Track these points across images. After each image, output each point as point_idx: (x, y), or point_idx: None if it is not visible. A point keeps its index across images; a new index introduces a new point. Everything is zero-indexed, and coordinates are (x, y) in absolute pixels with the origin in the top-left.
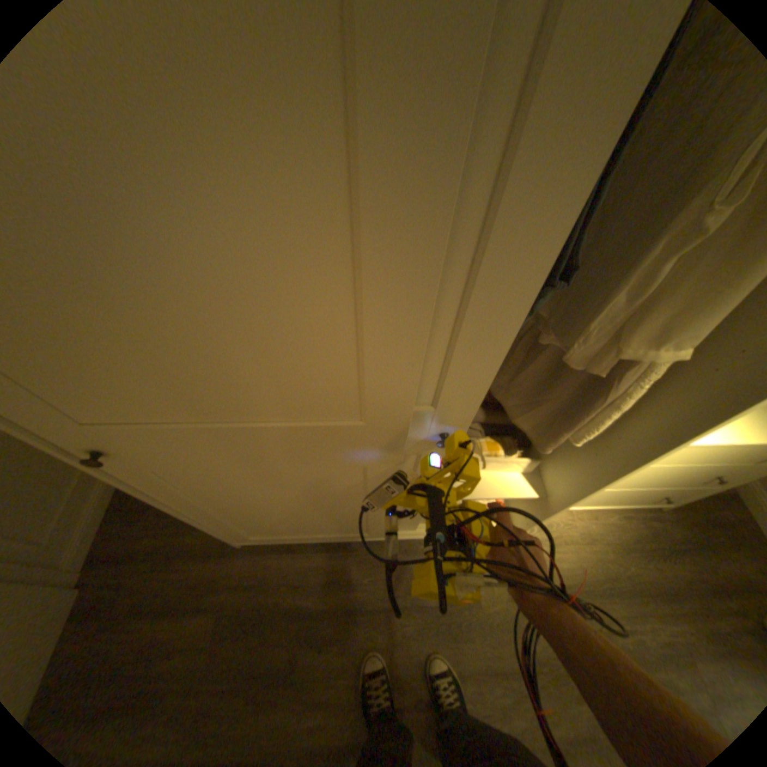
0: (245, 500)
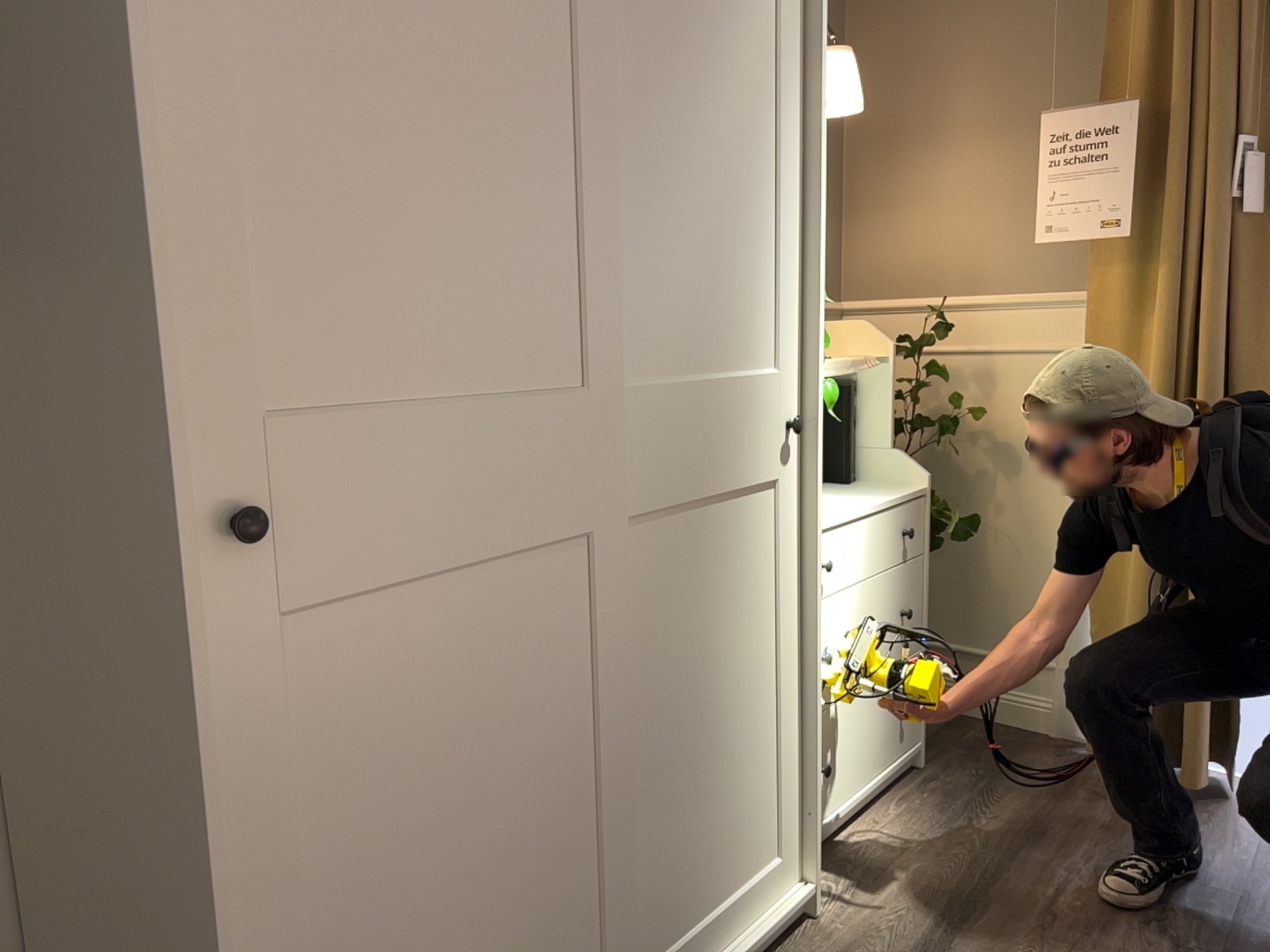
0: (398, 793)
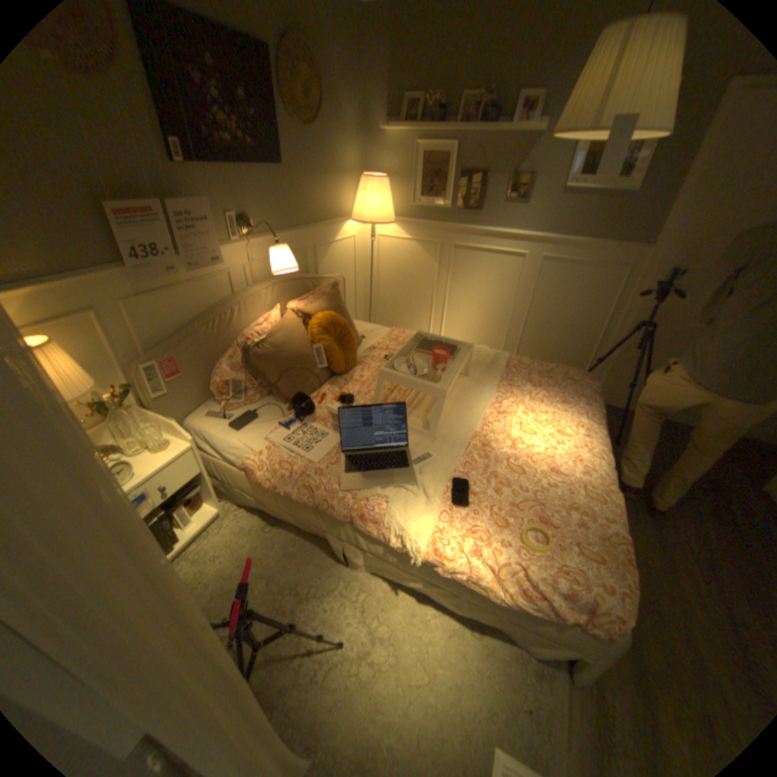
0: None
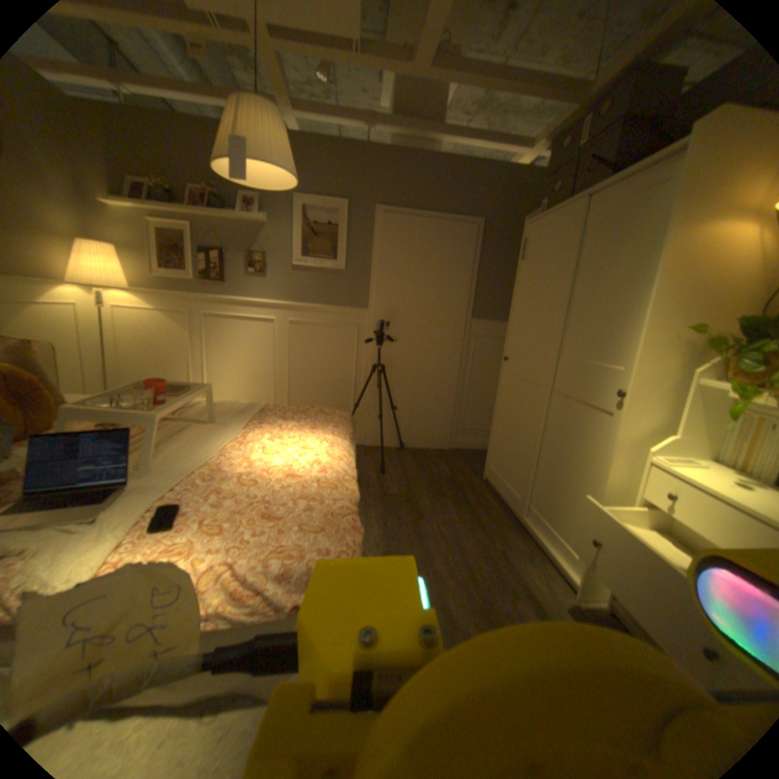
0: (510, 411)
